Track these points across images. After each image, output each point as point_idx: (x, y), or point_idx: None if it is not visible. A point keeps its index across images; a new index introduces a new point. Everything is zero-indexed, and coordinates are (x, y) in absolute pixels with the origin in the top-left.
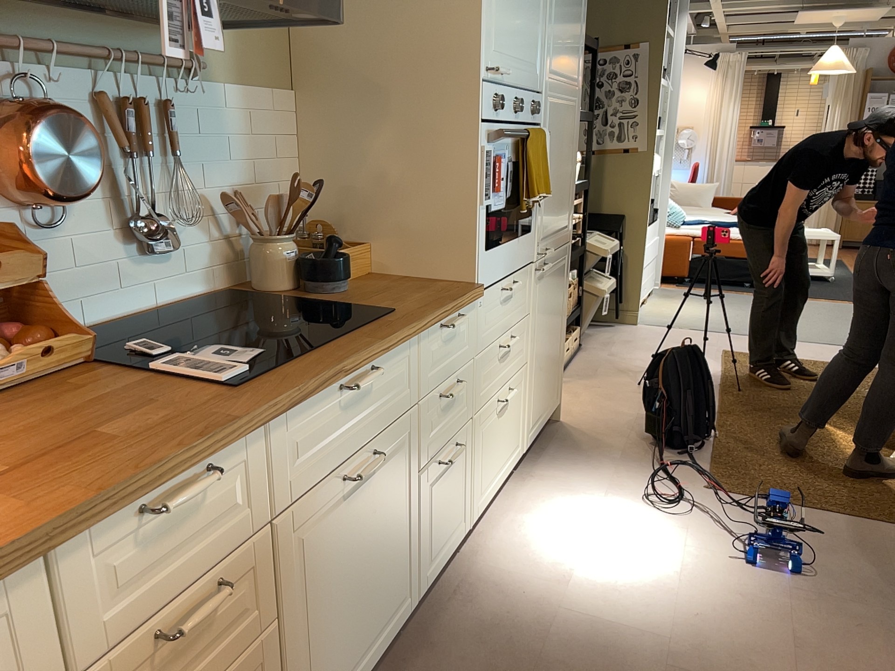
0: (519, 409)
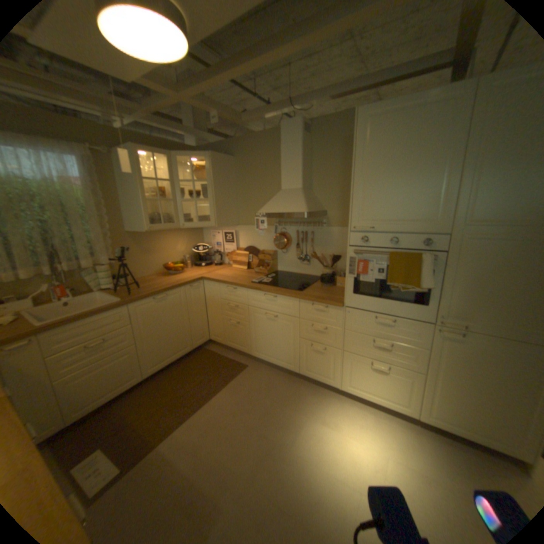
0: (409, 390)
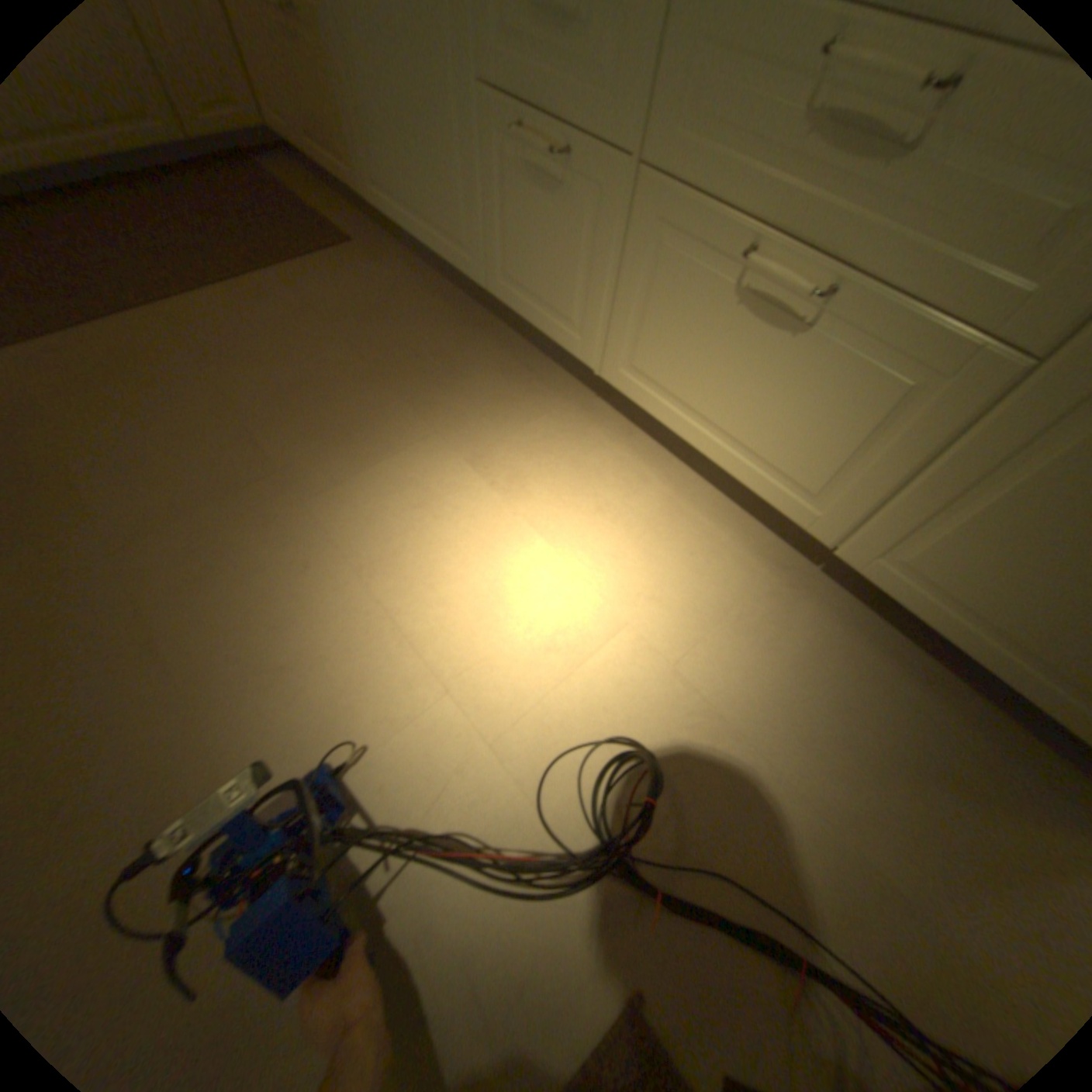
0: (871, 429)
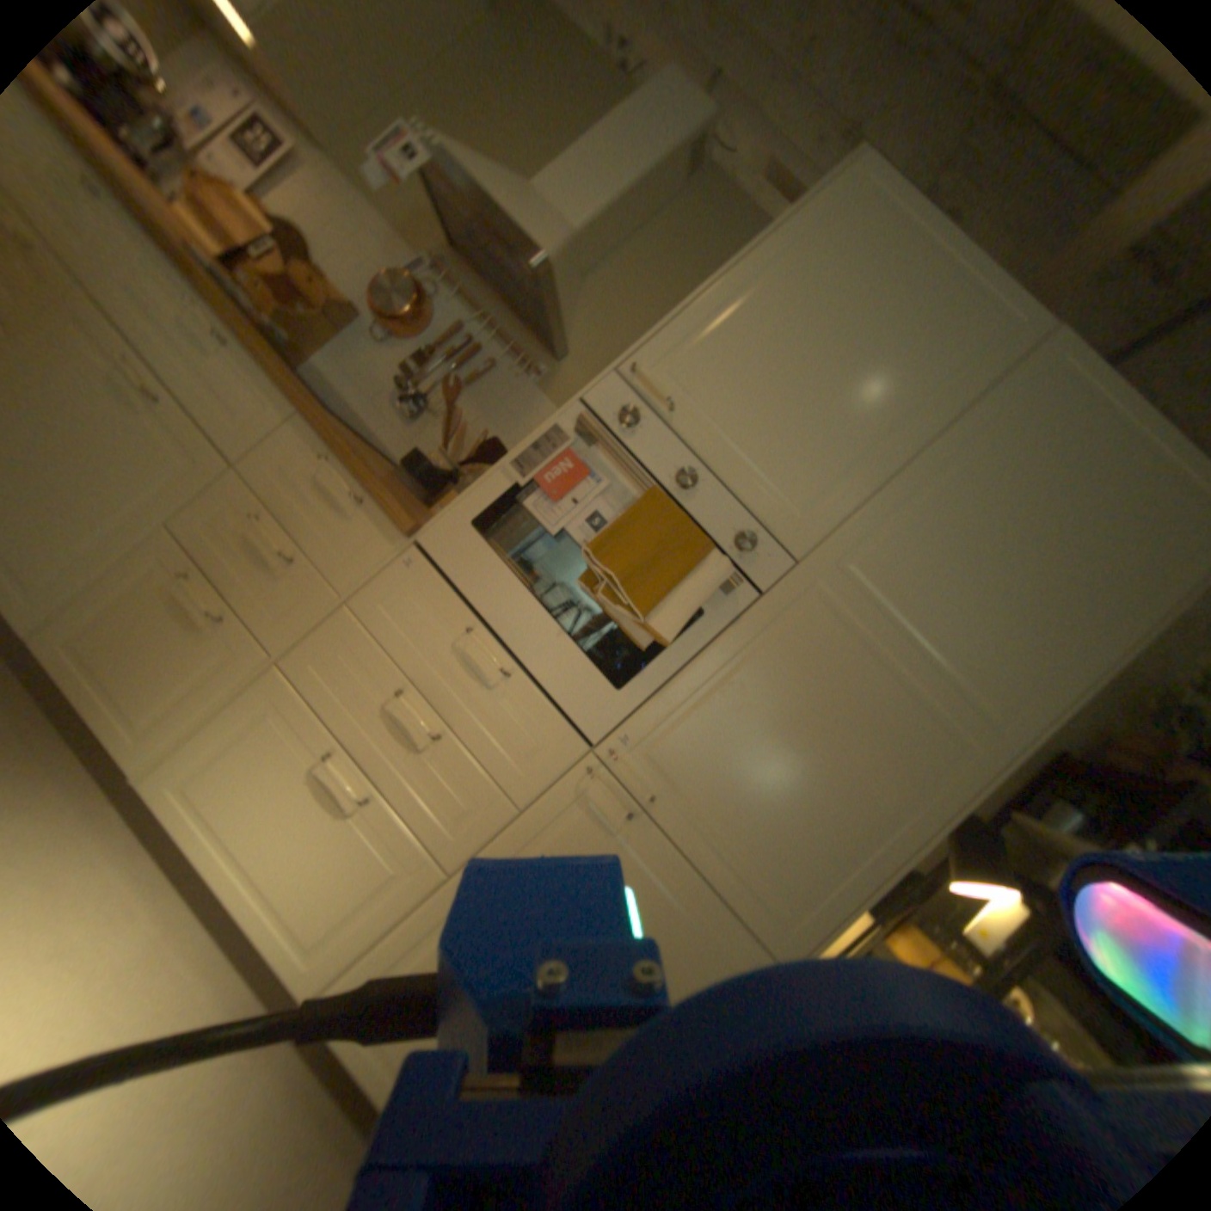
0: (363, 906)
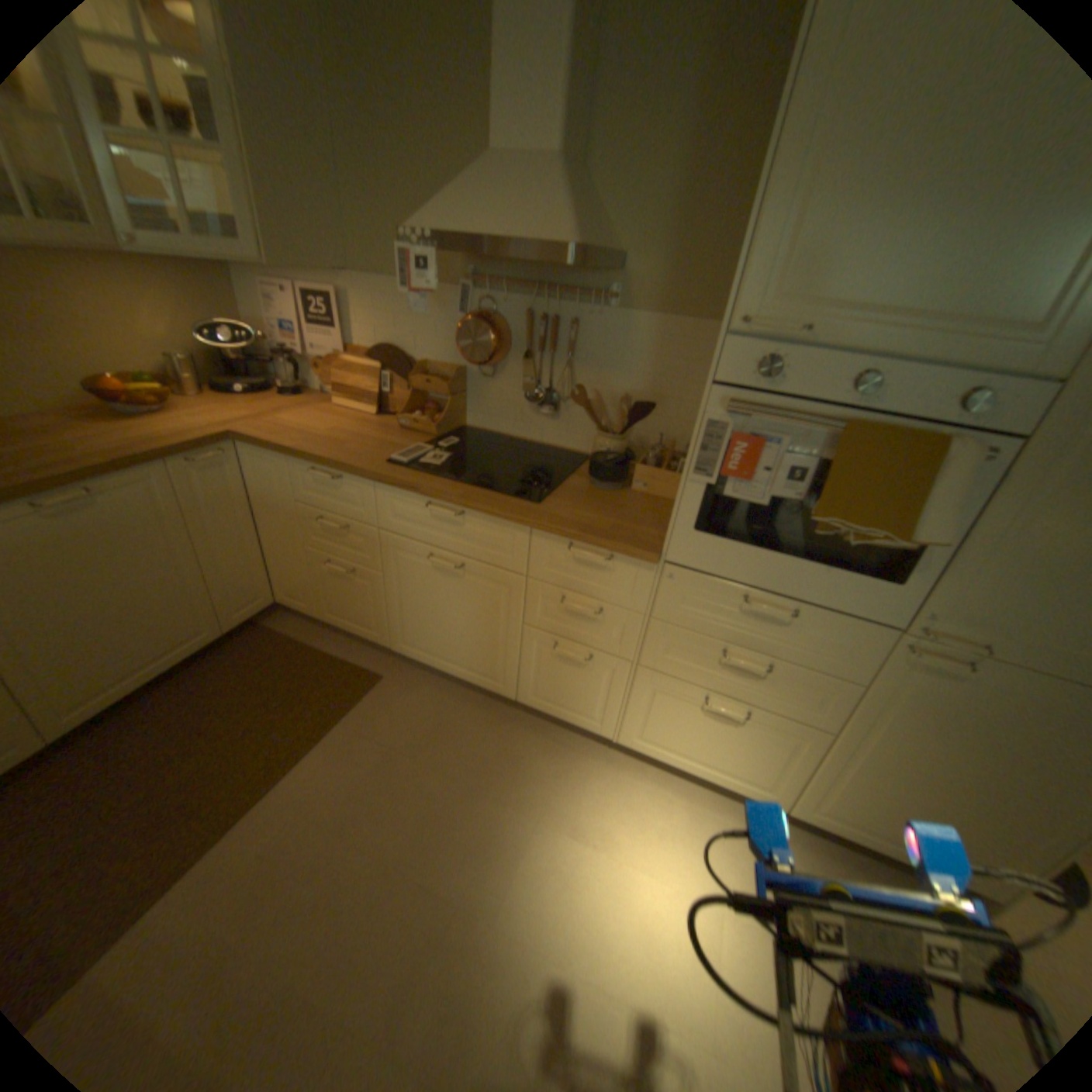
0: (784, 761)
